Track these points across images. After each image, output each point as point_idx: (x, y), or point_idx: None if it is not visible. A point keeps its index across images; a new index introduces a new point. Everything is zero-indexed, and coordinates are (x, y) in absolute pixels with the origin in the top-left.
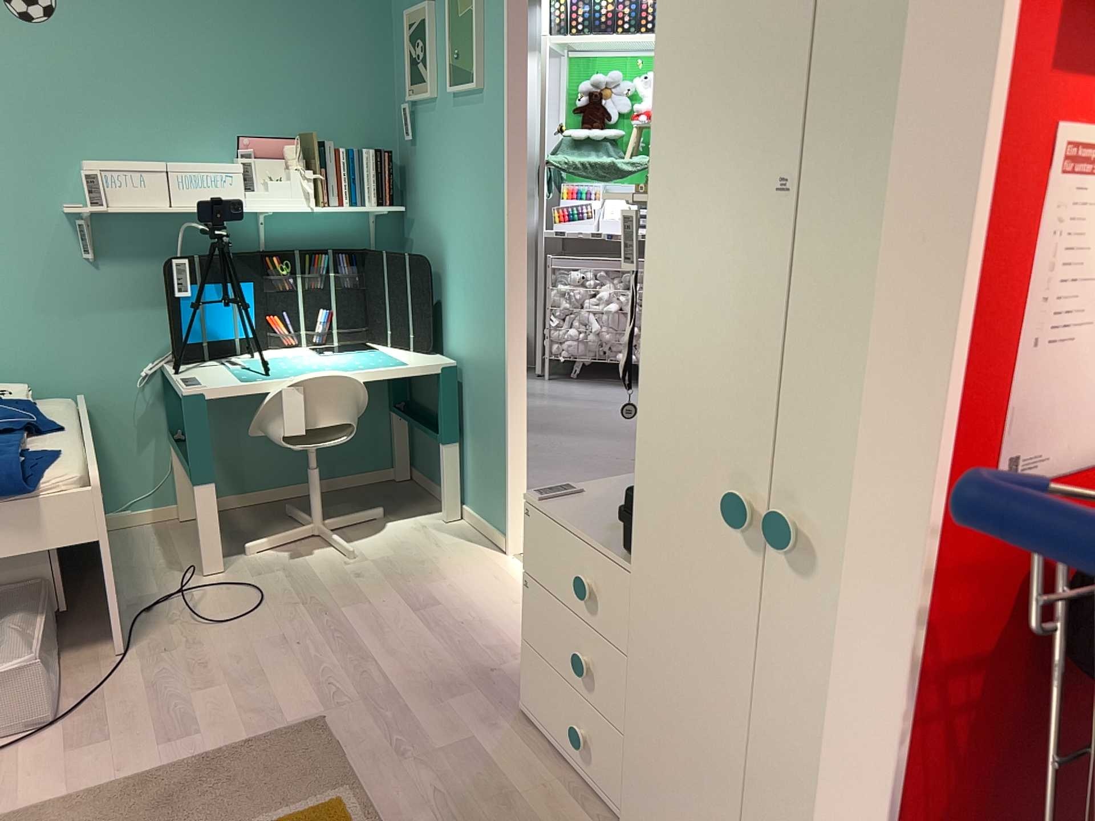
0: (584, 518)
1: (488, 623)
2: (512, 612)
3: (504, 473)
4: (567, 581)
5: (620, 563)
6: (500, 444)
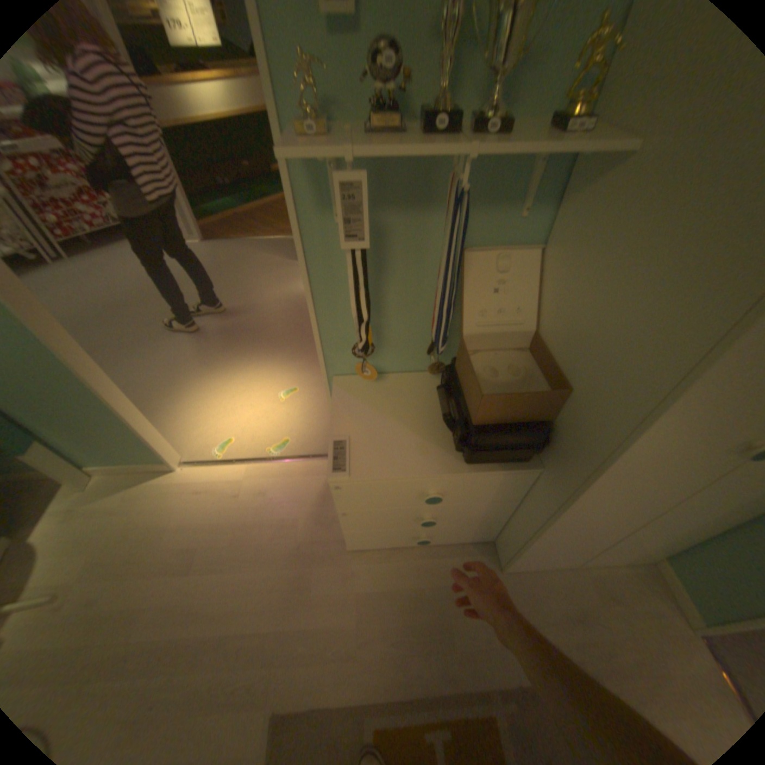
0: (400, 463)
1: (245, 527)
2: (245, 504)
3: (132, 434)
4: (403, 500)
5: (468, 475)
6: (108, 419)
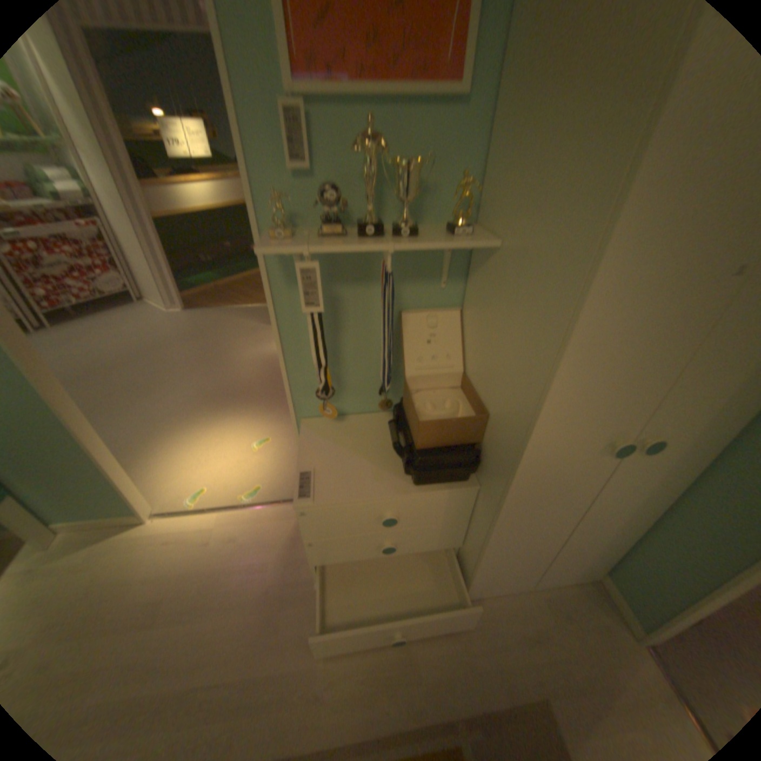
0: (358, 488)
1: (213, 573)
2: (214, 550)
3: (106, 482)
4: (363, 524)
5: (417, 495)
6: (84, 468)
